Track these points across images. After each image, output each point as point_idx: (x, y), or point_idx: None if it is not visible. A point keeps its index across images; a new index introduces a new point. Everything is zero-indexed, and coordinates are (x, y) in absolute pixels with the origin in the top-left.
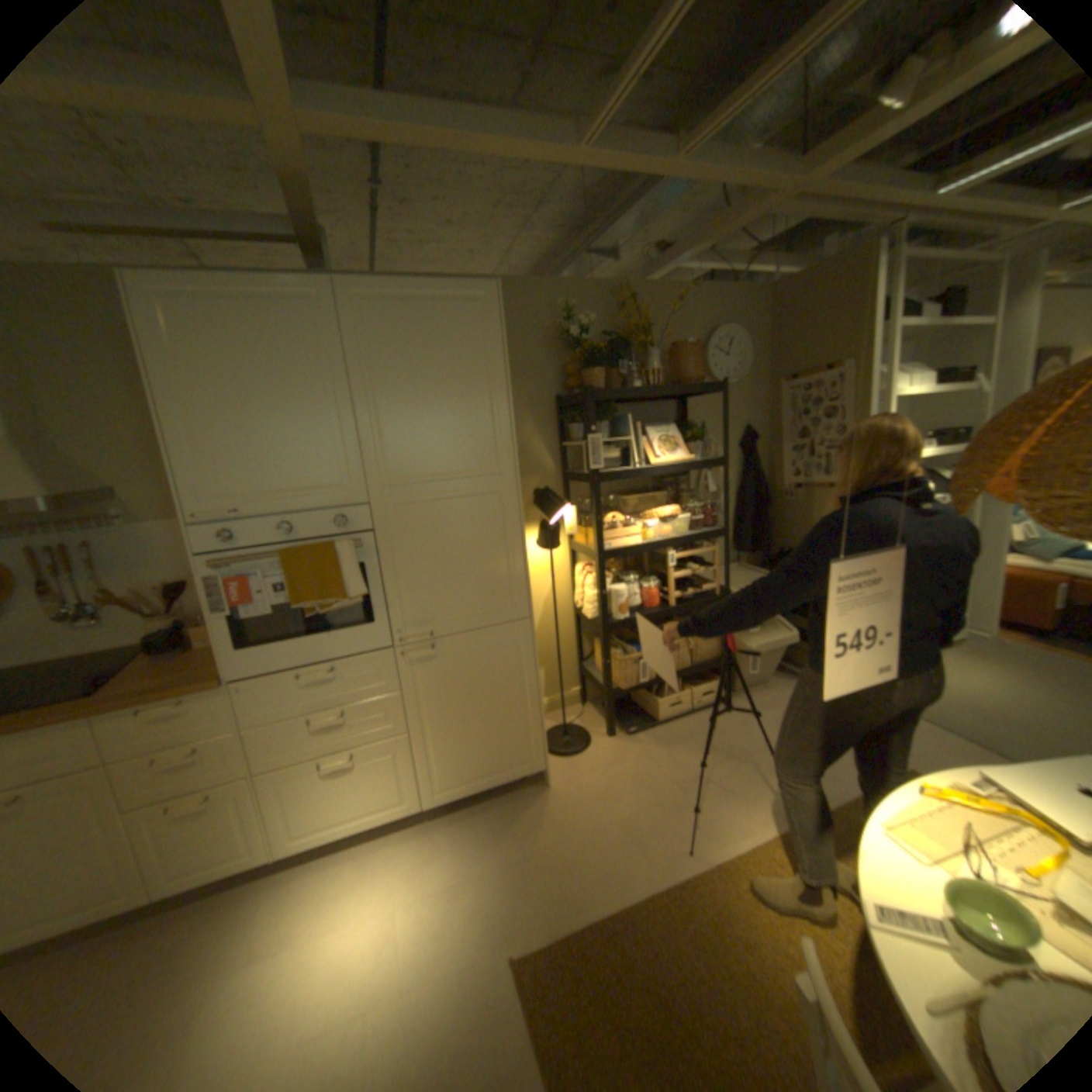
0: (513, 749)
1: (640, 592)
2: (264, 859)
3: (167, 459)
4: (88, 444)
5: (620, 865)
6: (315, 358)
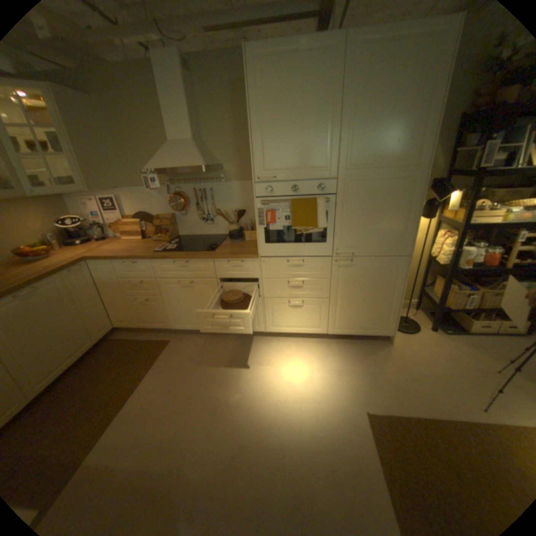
0: (380, 321)
1: (486, 254)
2: (263, 330)
3: (252, 148)
4: (216, 143)
5: (435, 397)
6: (327, 88)
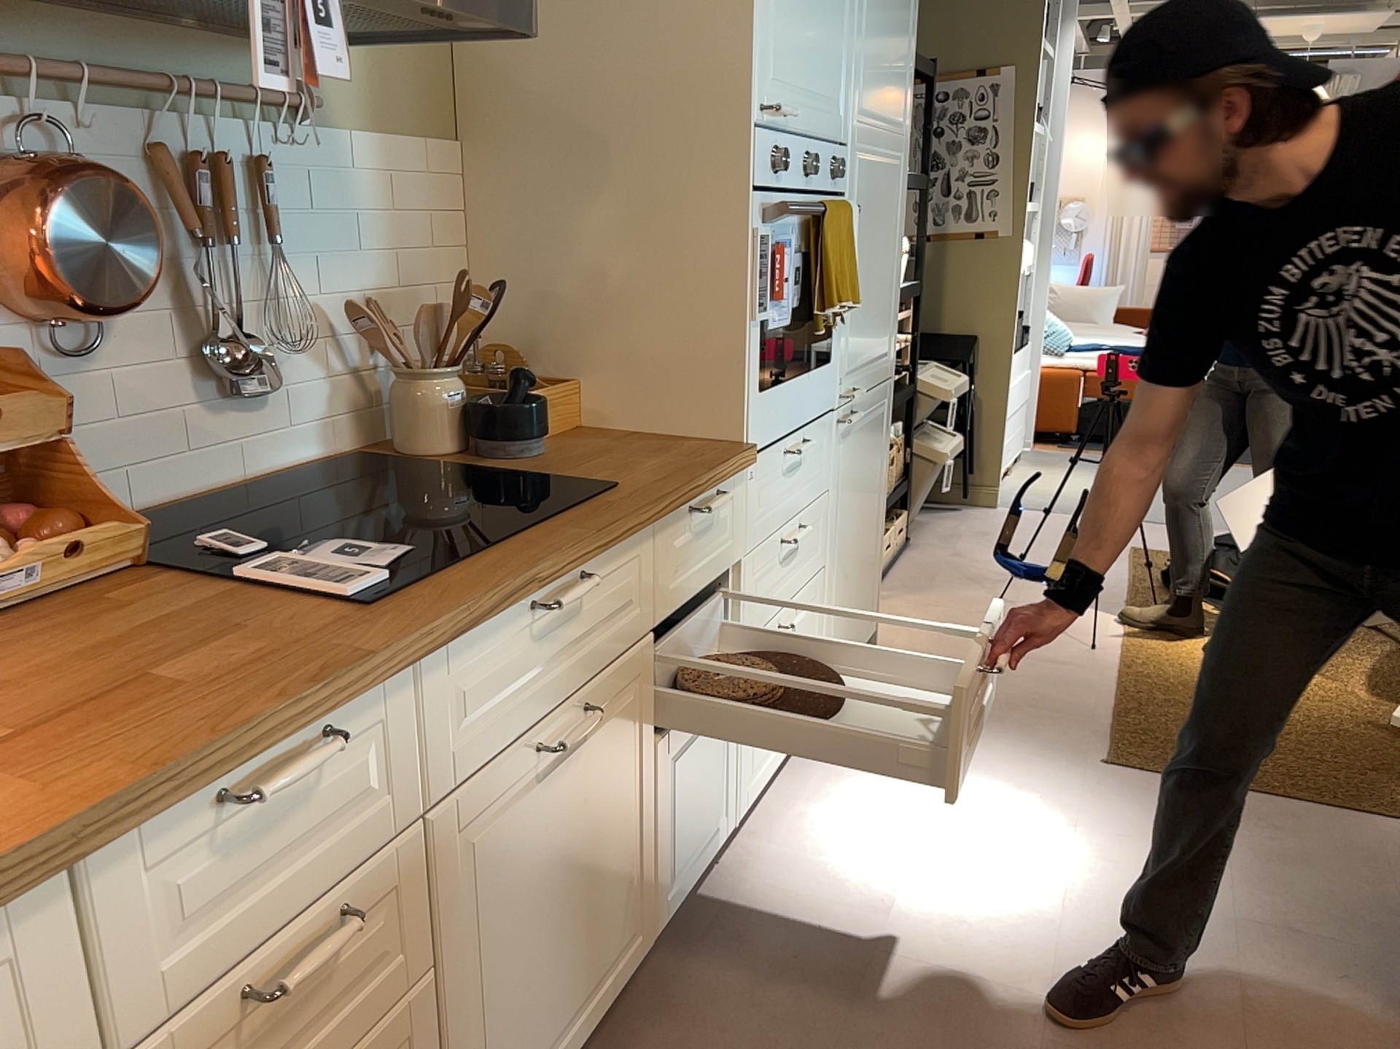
0: (868, 593)
1: None
2: (734, 815)
3: None
4: None
5: (1054, 675)
6: None
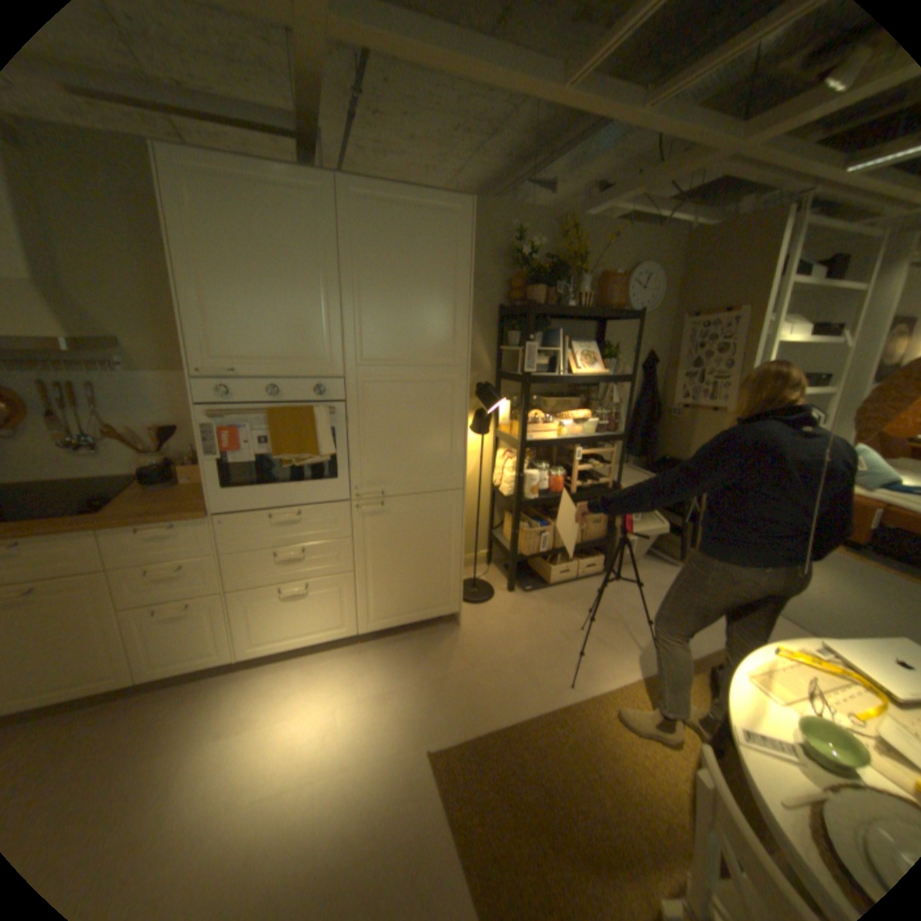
0: (436, 593)
1: (549, 478)
2: (229, 659)
3: (180, 318)
4: (99, 297)
5: (516, 690)
6: (314, 246)
